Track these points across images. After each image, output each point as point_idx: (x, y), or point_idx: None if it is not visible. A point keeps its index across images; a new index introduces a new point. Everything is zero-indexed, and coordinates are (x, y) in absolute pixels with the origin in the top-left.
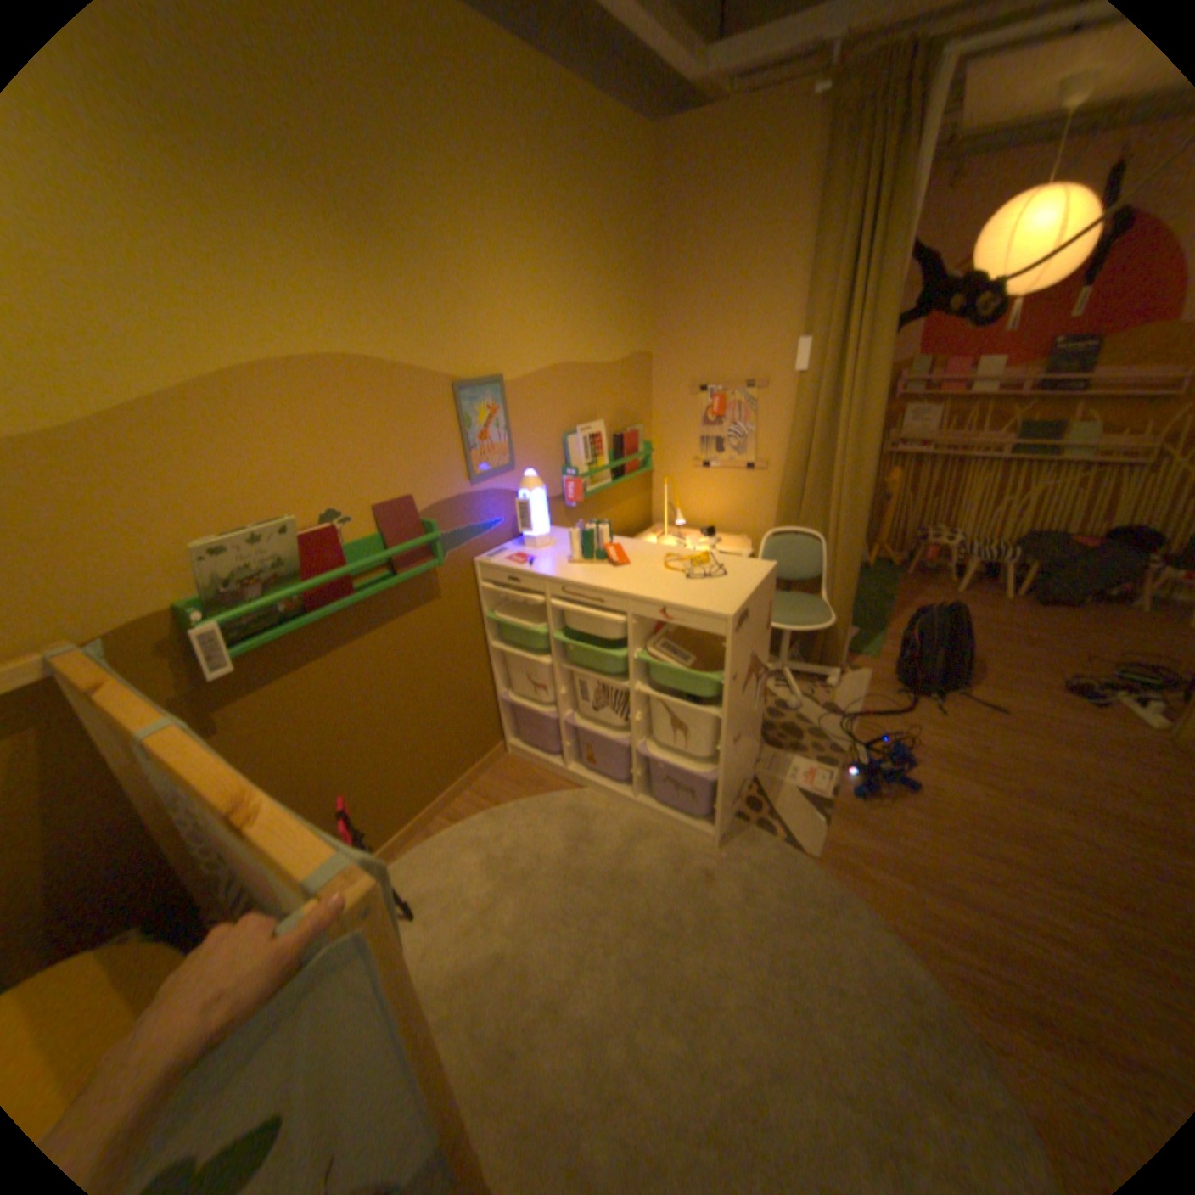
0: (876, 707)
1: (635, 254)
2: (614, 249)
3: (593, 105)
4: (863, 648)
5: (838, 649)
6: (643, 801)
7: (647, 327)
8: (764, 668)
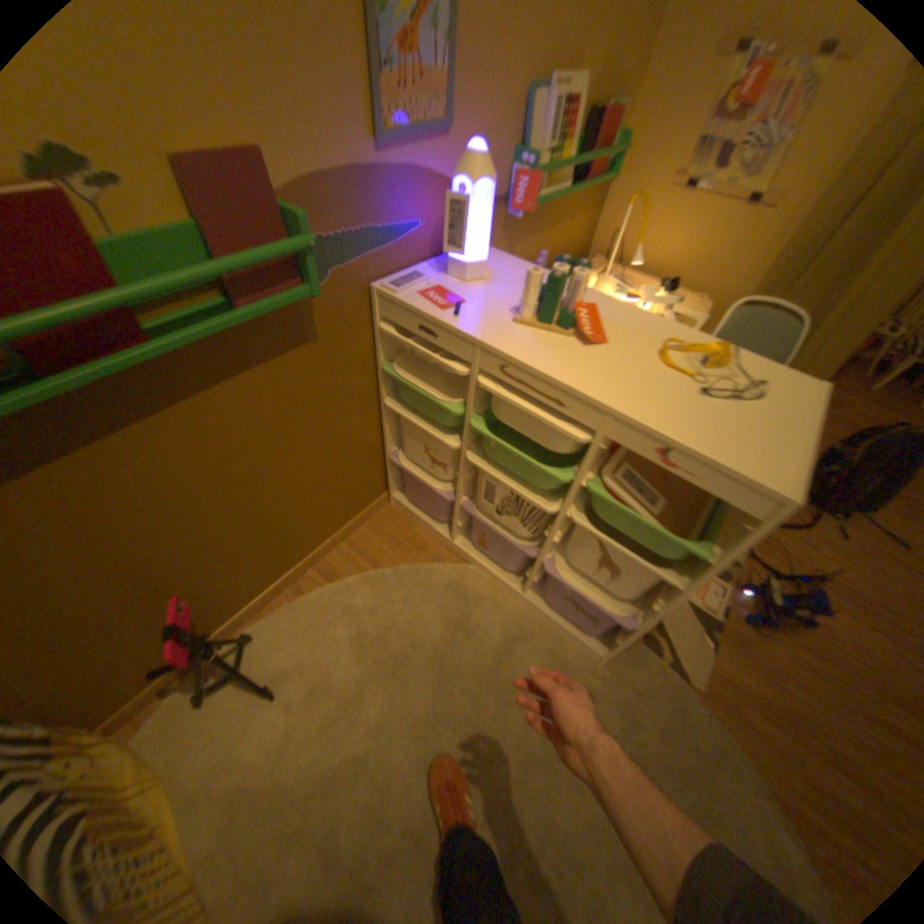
0: None
1: None
2: None
3: None
4: None
5: None
6: (530, 597)
7: None
8: None
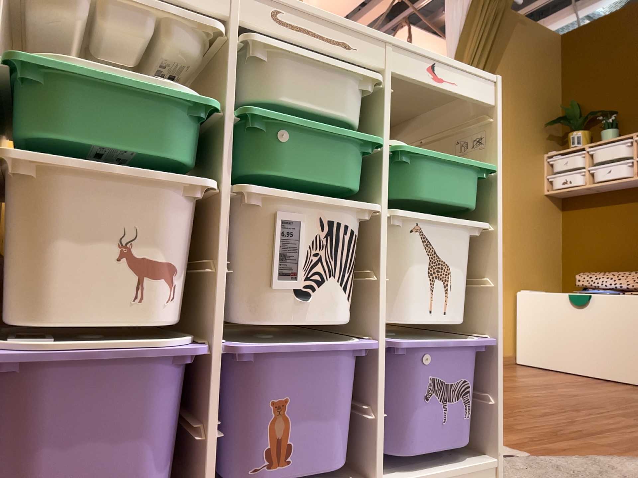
0: None
1: None
2: None
3: None
4: None
5: None
6: (382, 477)
7: None
8: None
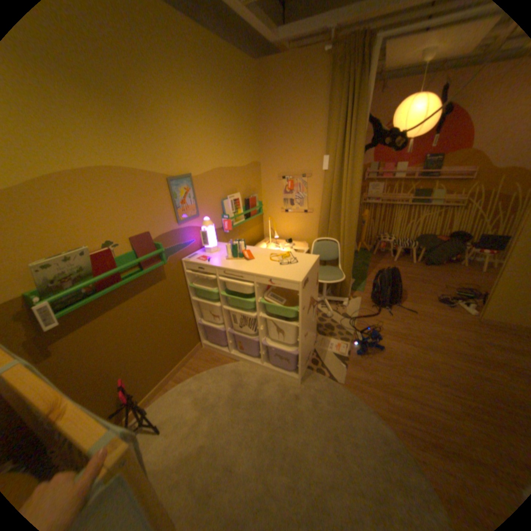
0: (363, 314)
1: (250, 118)
2: (241, 116)
3: (228, 51)
4: (357, 288)
5: (347, 289)
6: (265, 365)
7: (257, 150)
8: (316, 302)
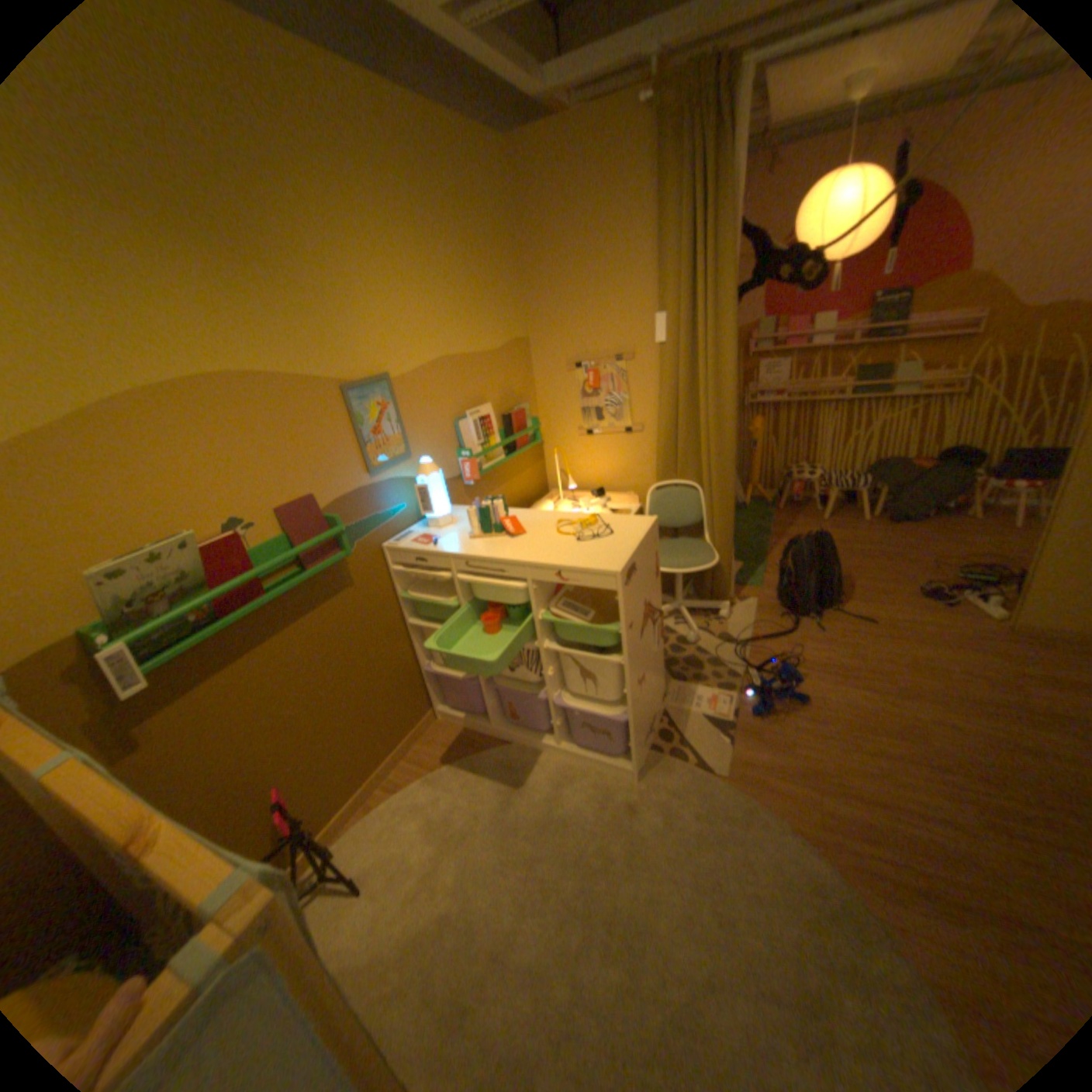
0: (764, 631)
1: (502, 251)
2: (481, 249)
3: (445, 123)
4: (747, 579)
5: (725, 584)
6: (565, 748)
7: (521, 315)
8: (658, 612)
